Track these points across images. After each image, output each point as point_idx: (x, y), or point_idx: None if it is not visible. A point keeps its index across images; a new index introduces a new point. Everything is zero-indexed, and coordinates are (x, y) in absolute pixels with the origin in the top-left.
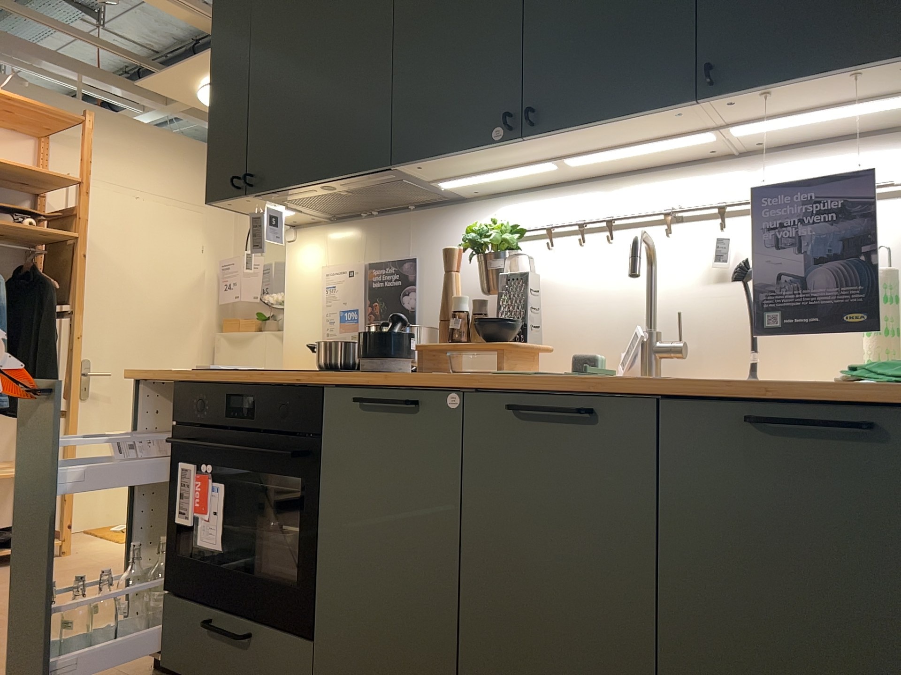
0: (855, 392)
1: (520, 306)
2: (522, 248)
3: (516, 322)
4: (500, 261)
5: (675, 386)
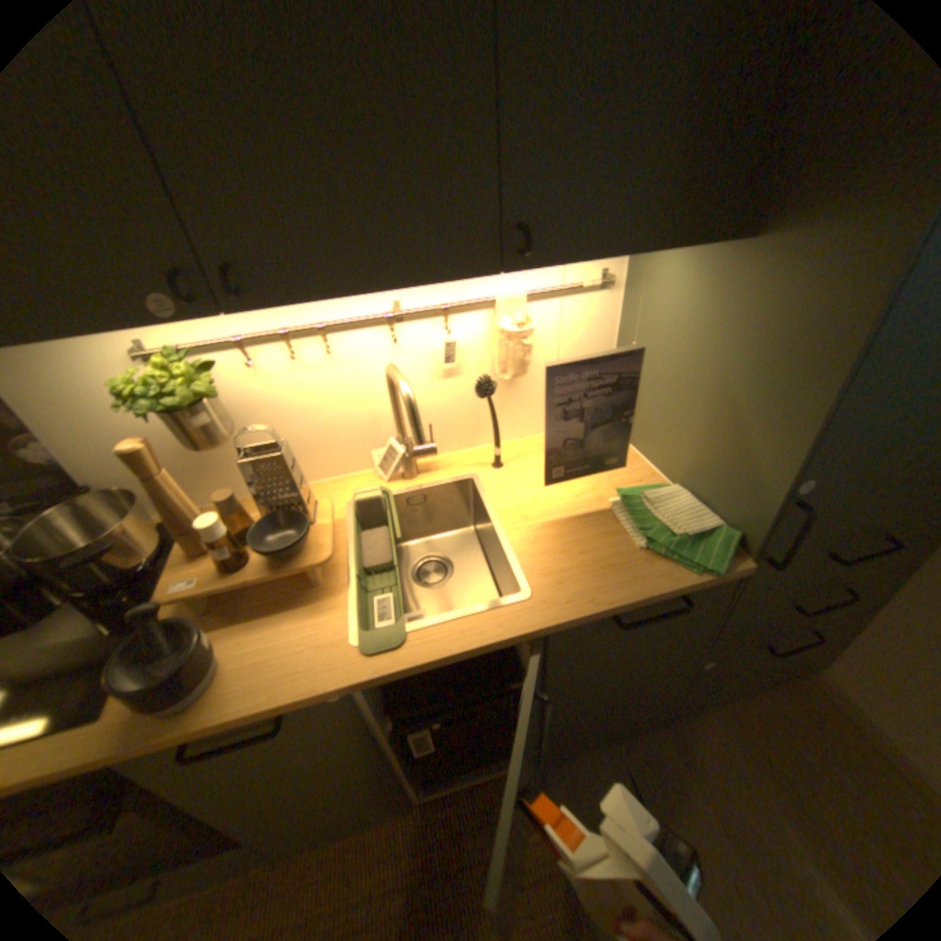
0: (687, 593)
1: (285, 493)
2: (212, 379)
3: (290, 511)
4: (200, 418)
5: (568, 628)
